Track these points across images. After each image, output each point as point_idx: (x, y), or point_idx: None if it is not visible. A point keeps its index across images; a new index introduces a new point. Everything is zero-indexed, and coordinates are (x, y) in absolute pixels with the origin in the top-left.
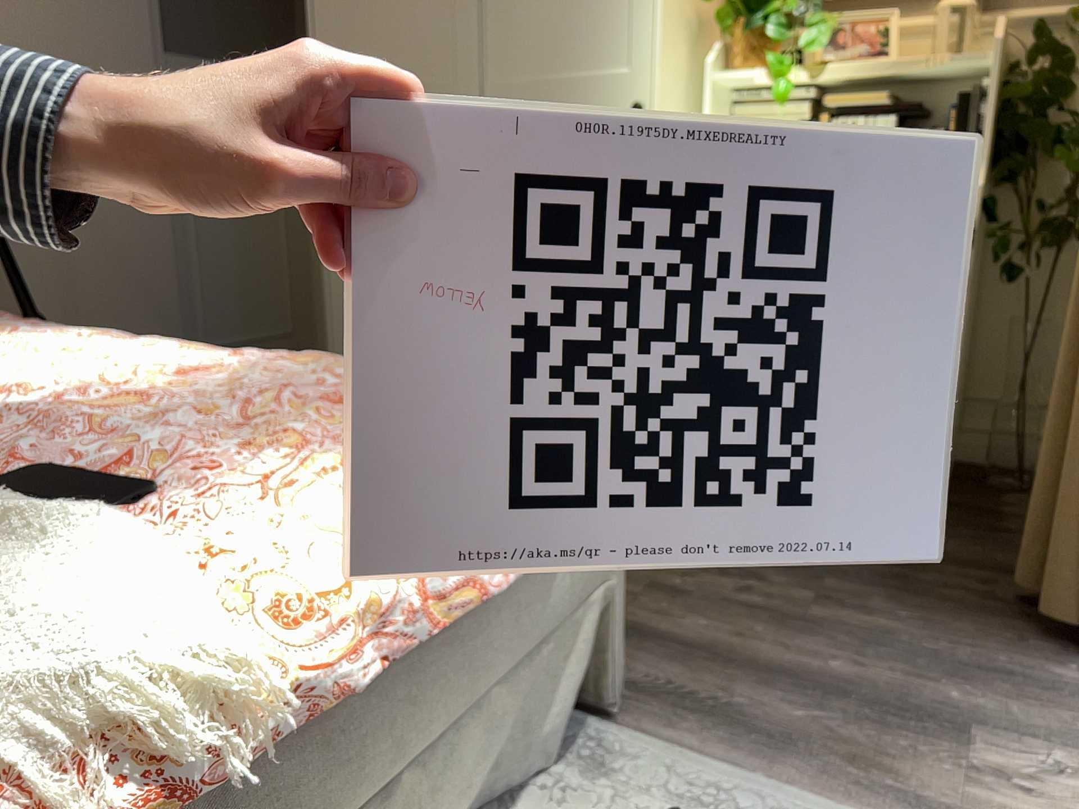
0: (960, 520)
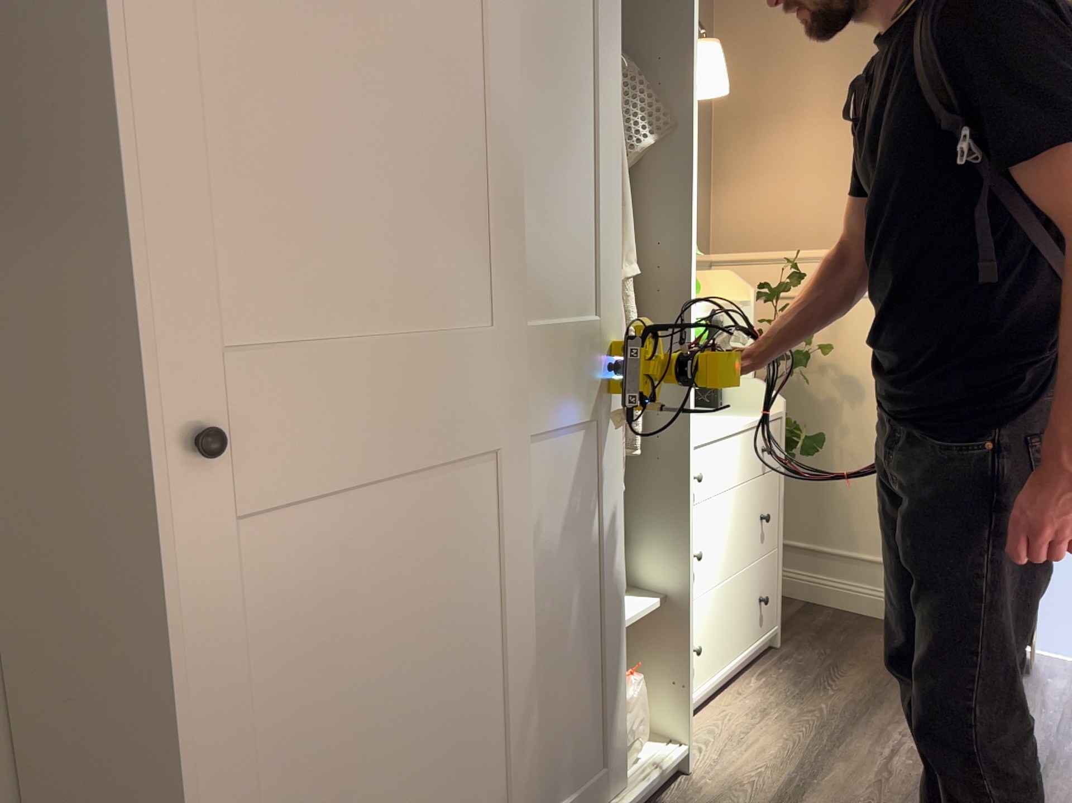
0: (796, 647)
